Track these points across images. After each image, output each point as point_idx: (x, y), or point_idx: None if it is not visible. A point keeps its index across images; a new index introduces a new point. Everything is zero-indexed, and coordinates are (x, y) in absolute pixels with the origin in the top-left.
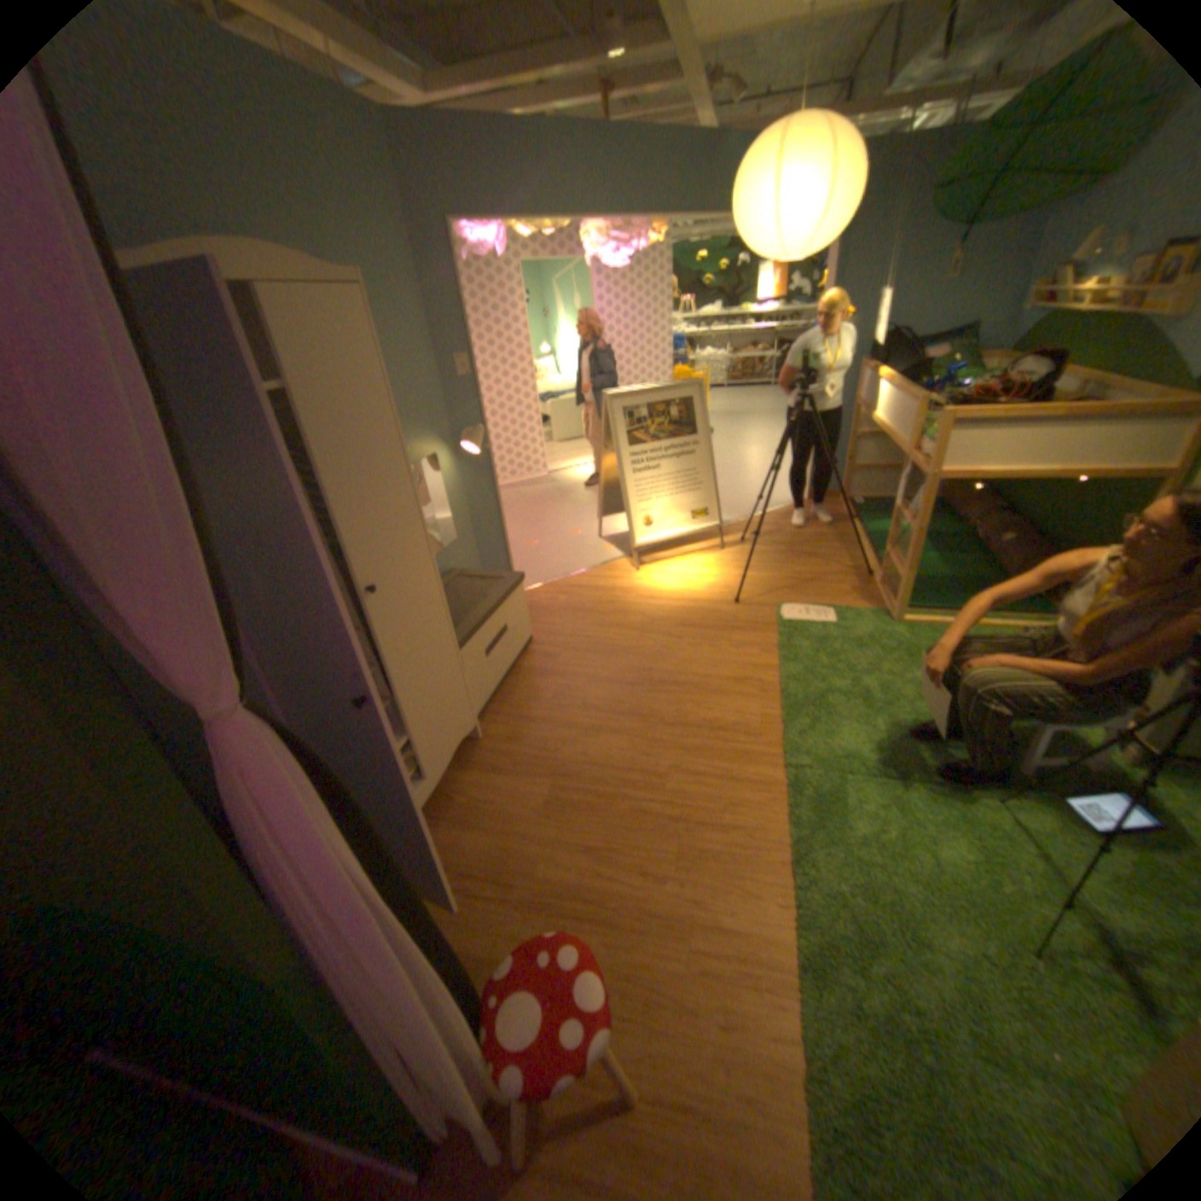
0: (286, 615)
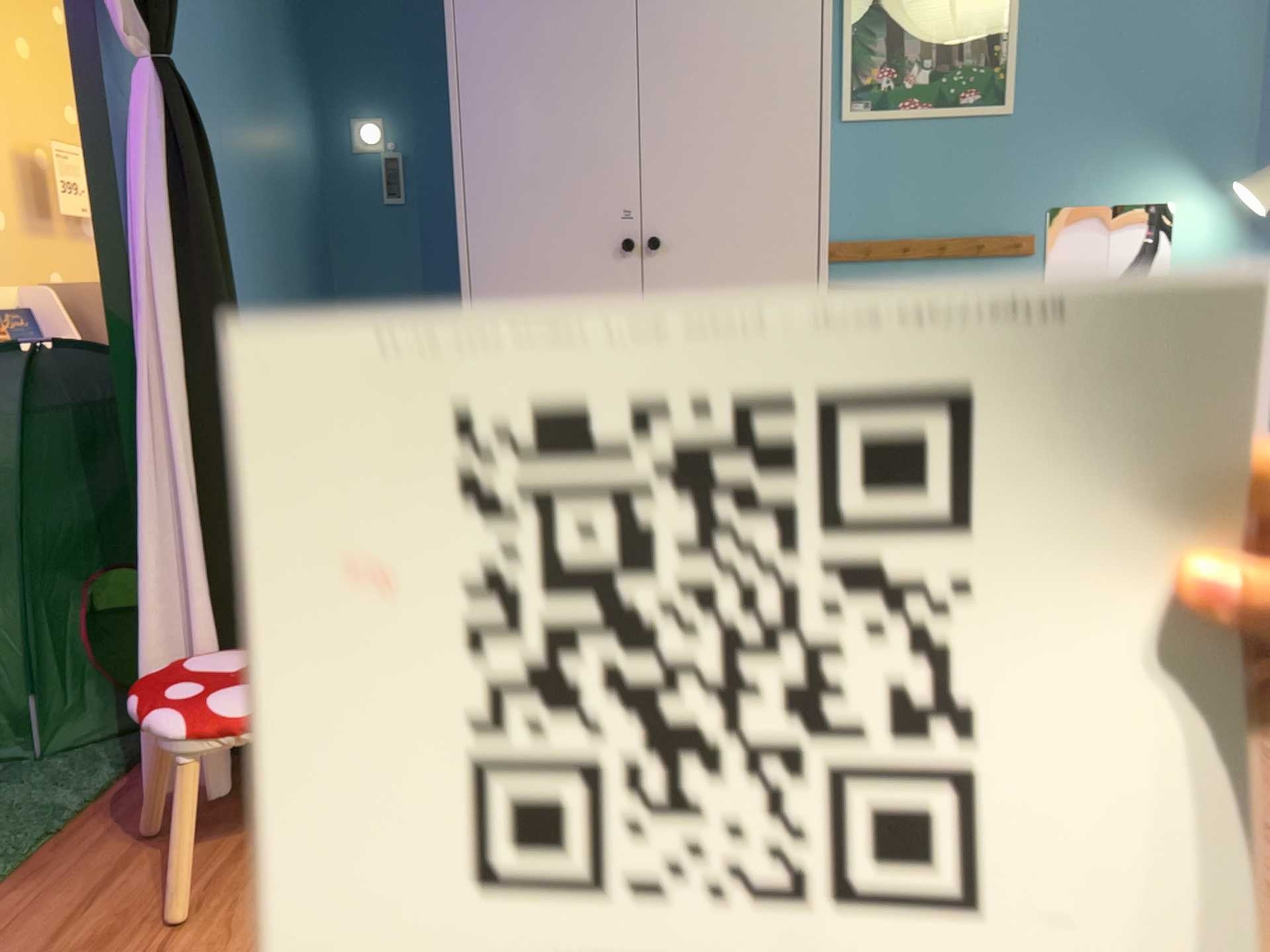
0: (523, 206)
